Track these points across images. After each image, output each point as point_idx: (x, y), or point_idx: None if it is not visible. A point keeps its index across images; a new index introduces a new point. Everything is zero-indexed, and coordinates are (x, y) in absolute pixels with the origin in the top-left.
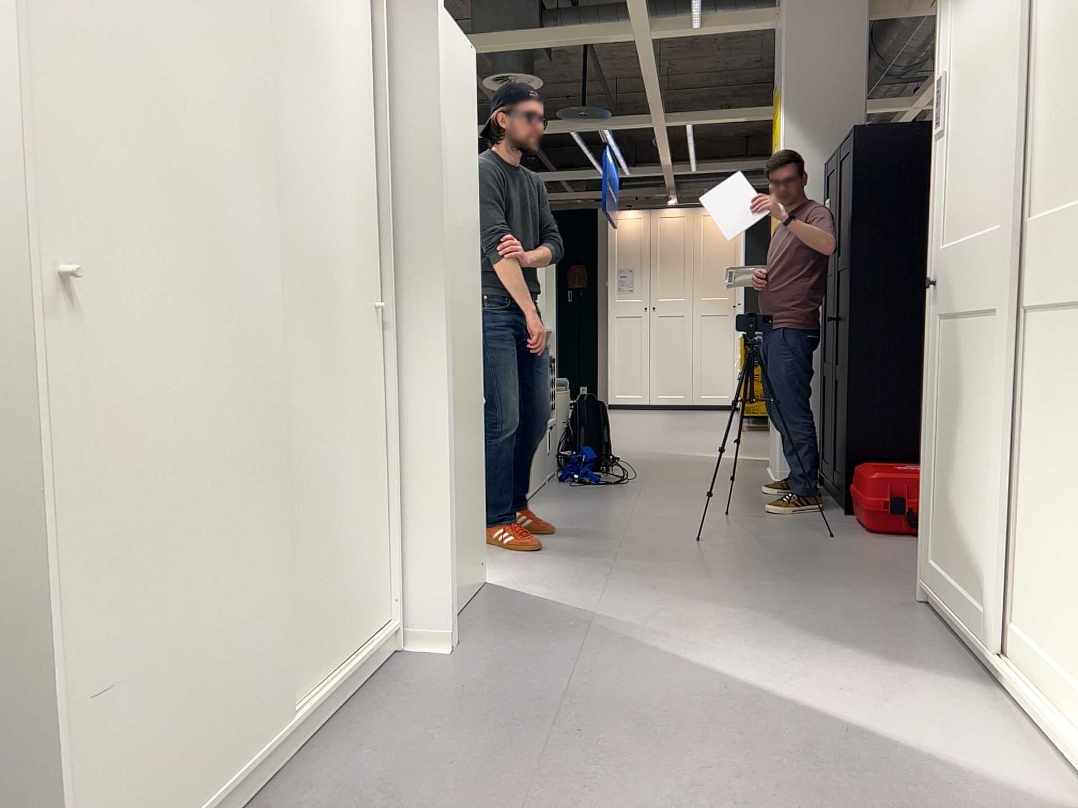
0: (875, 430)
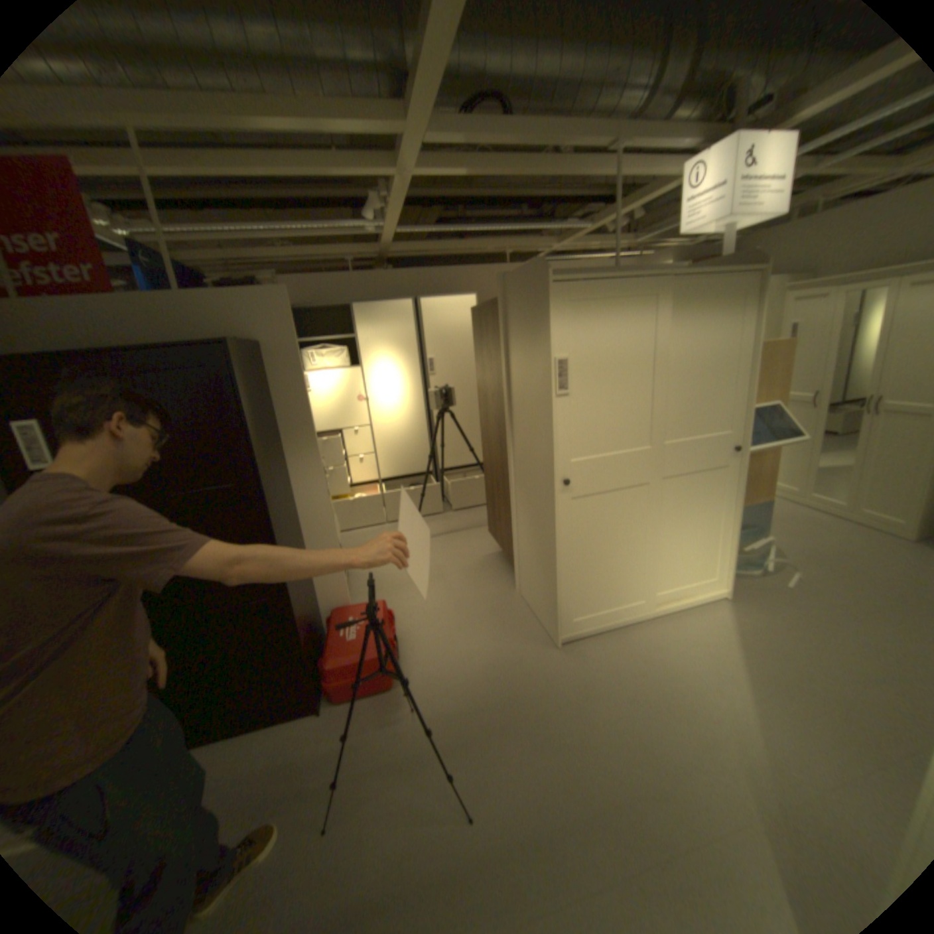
0: (309, 625)
